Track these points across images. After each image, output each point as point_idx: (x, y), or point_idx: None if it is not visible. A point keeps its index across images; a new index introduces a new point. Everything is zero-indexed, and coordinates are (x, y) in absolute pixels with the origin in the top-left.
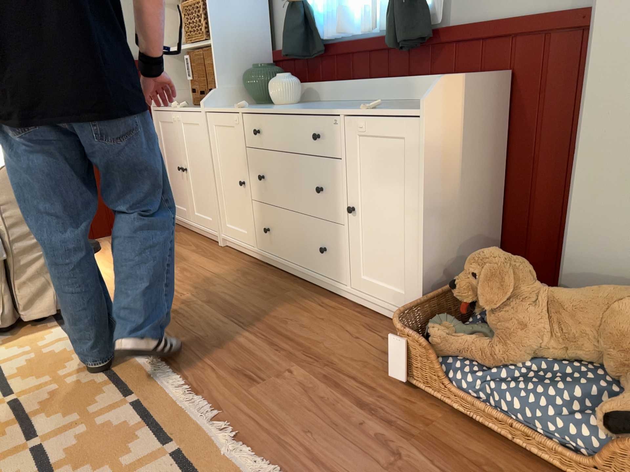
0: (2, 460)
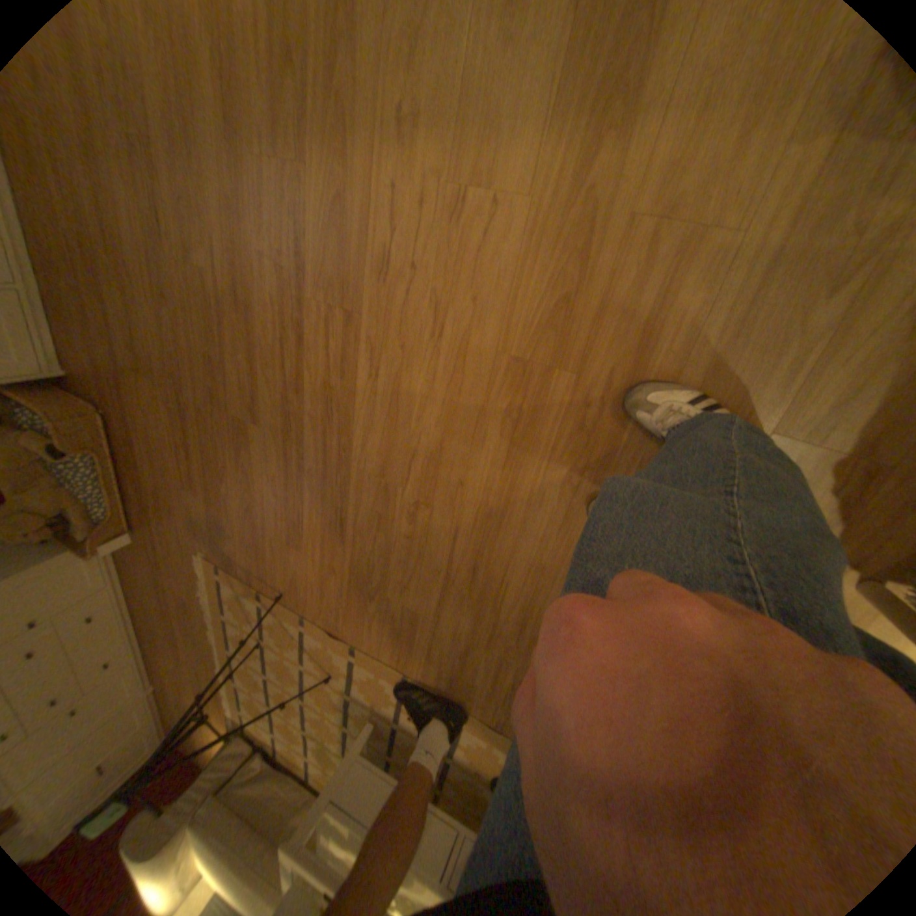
0: (268, 682)
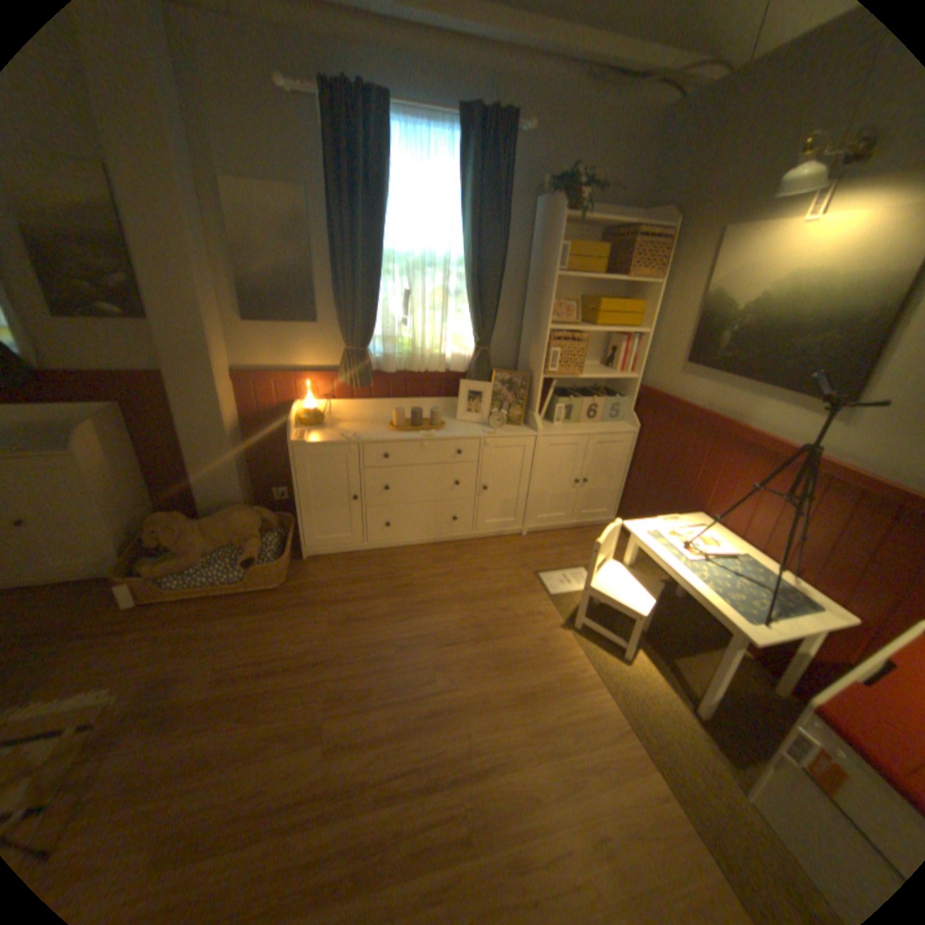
0: None
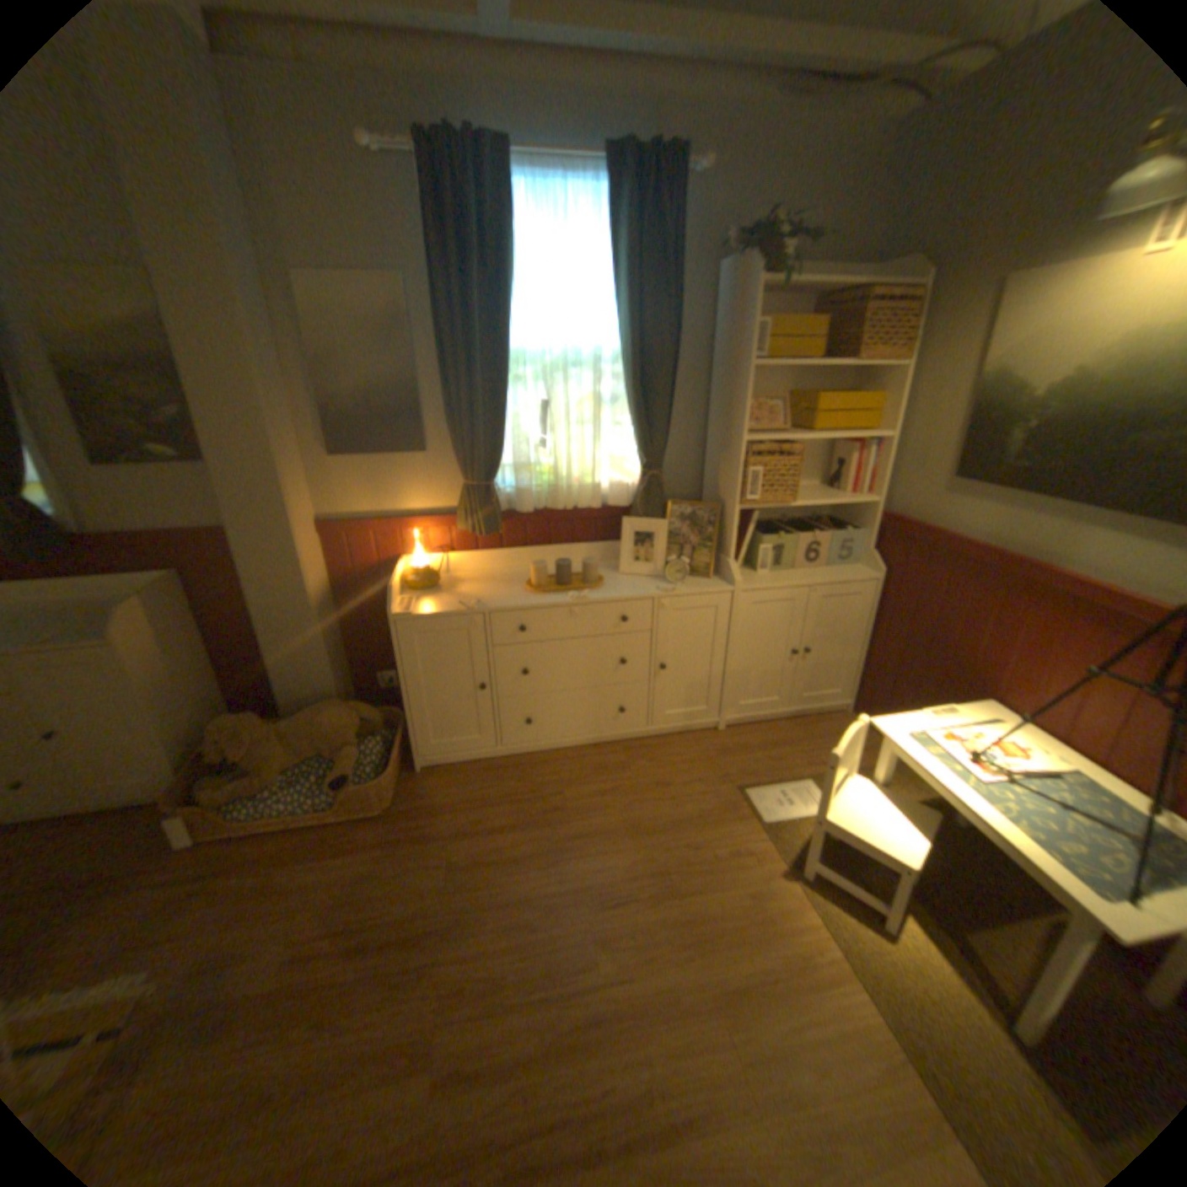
0: None
